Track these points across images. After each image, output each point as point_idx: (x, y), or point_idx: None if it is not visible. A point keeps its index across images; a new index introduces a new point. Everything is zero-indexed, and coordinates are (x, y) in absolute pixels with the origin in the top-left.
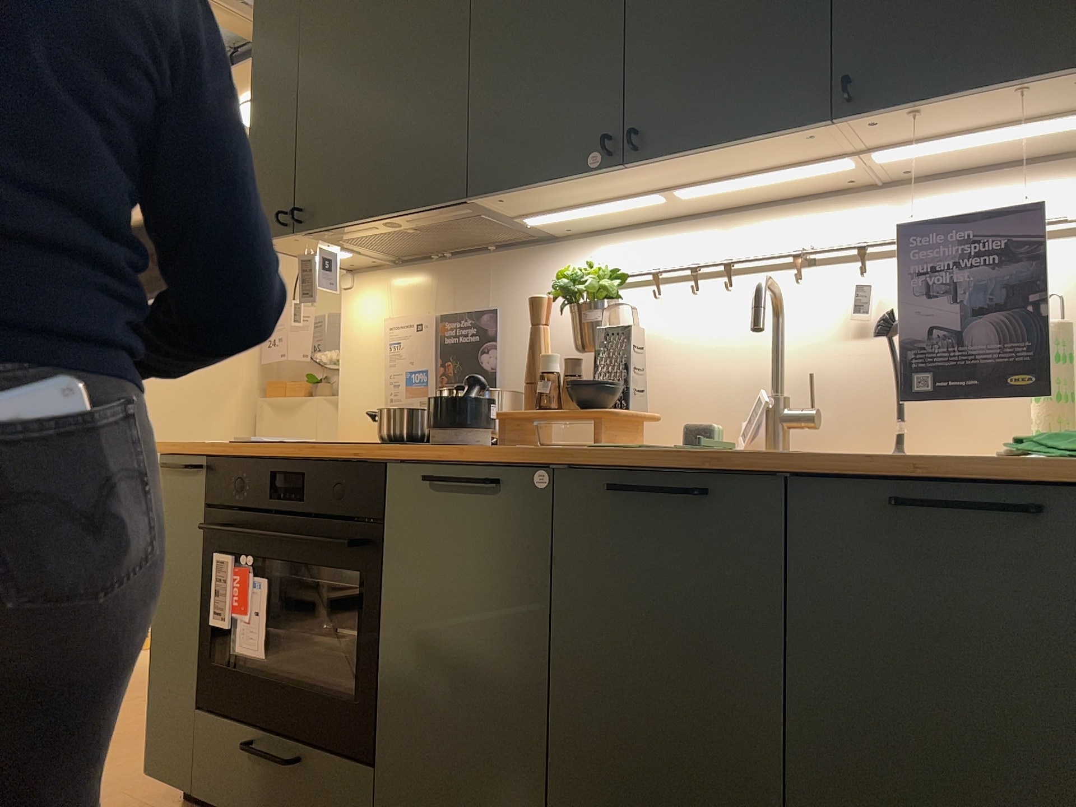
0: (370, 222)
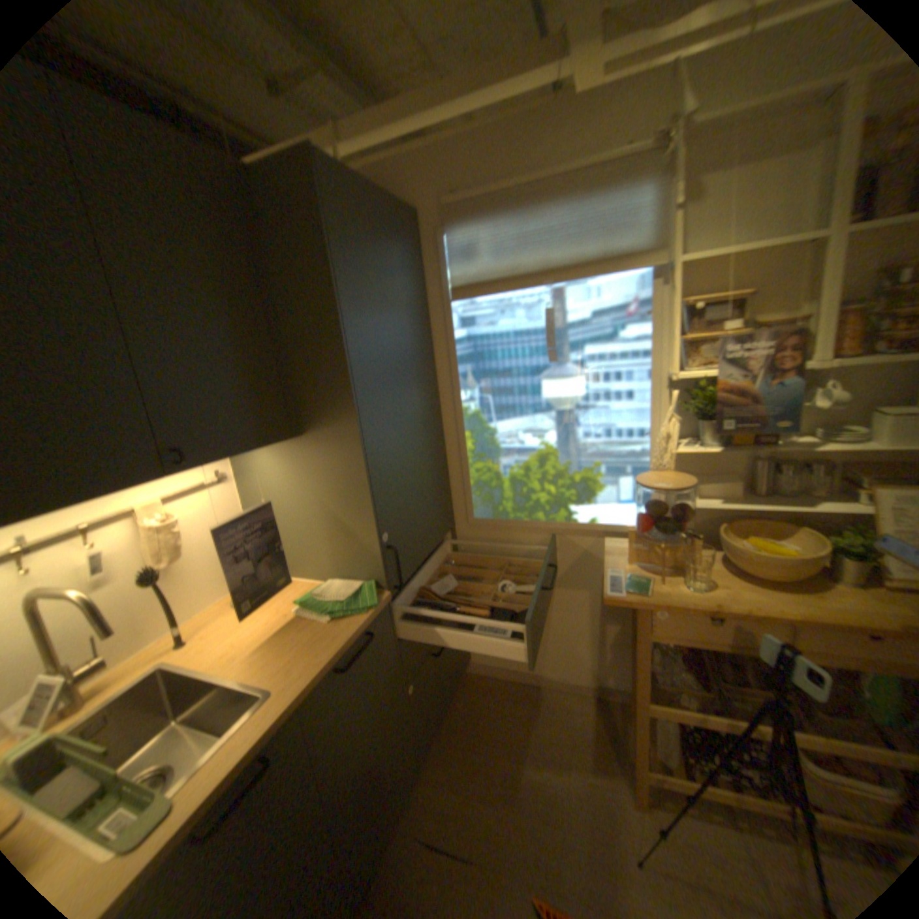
0: None
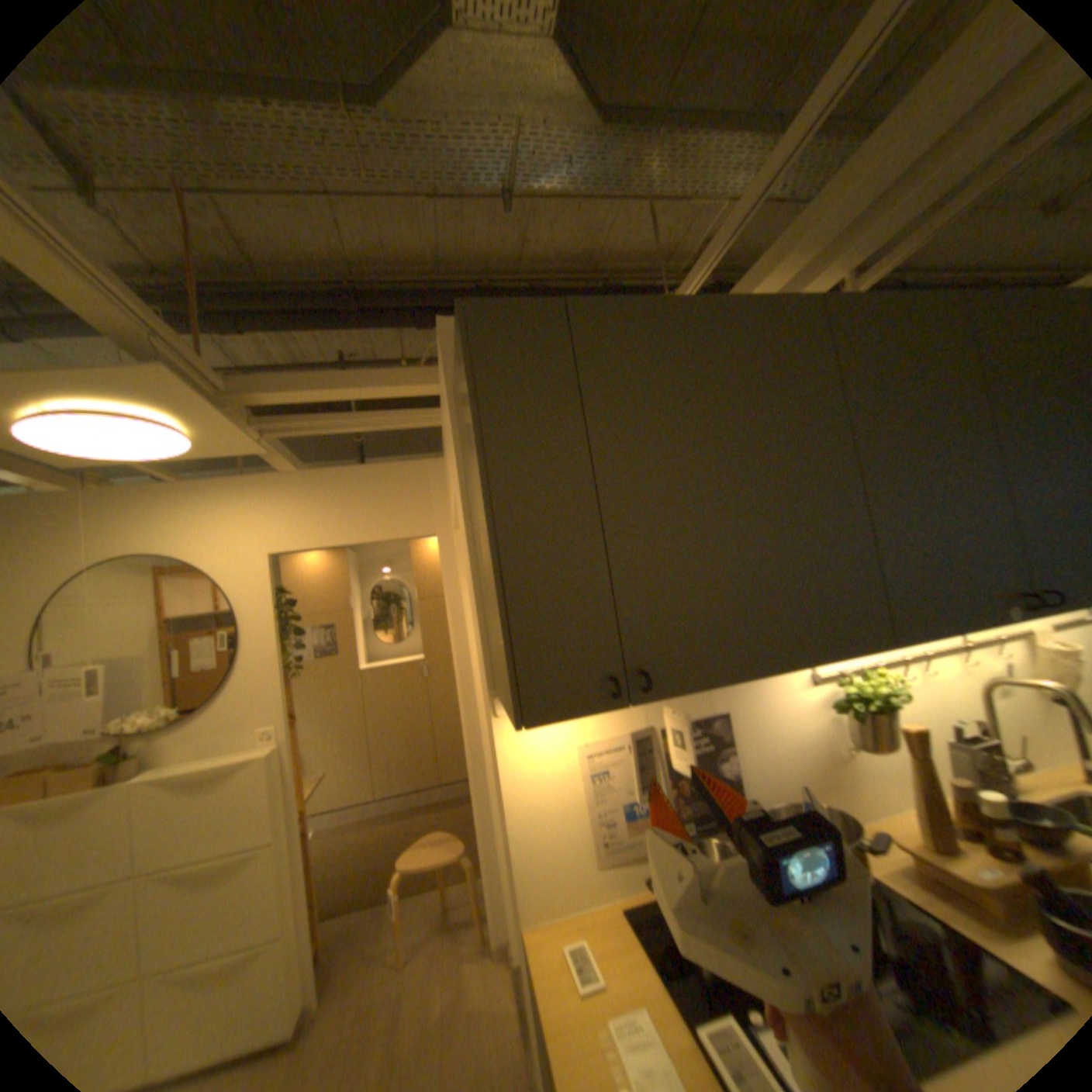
0: (750, 677)
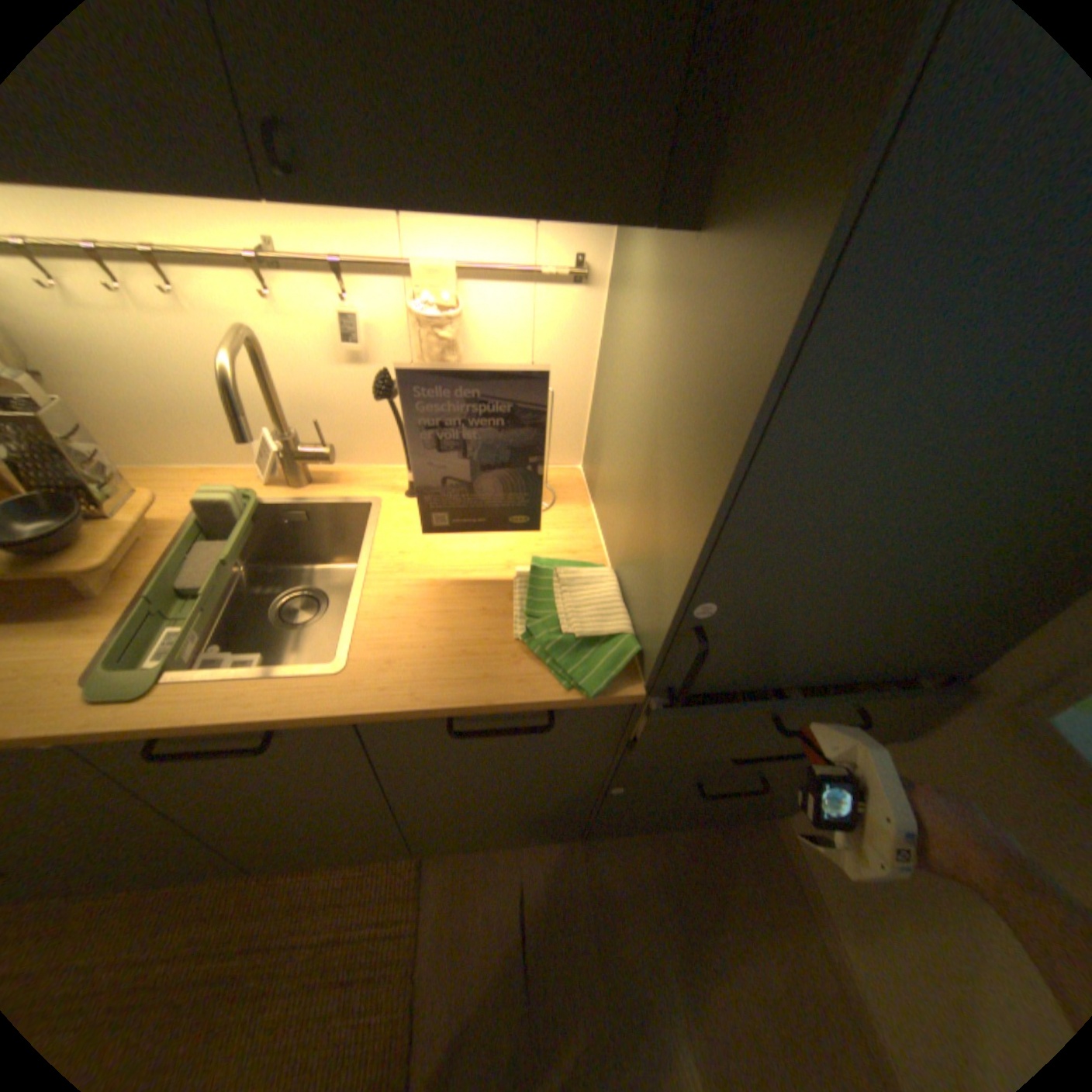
0: None
